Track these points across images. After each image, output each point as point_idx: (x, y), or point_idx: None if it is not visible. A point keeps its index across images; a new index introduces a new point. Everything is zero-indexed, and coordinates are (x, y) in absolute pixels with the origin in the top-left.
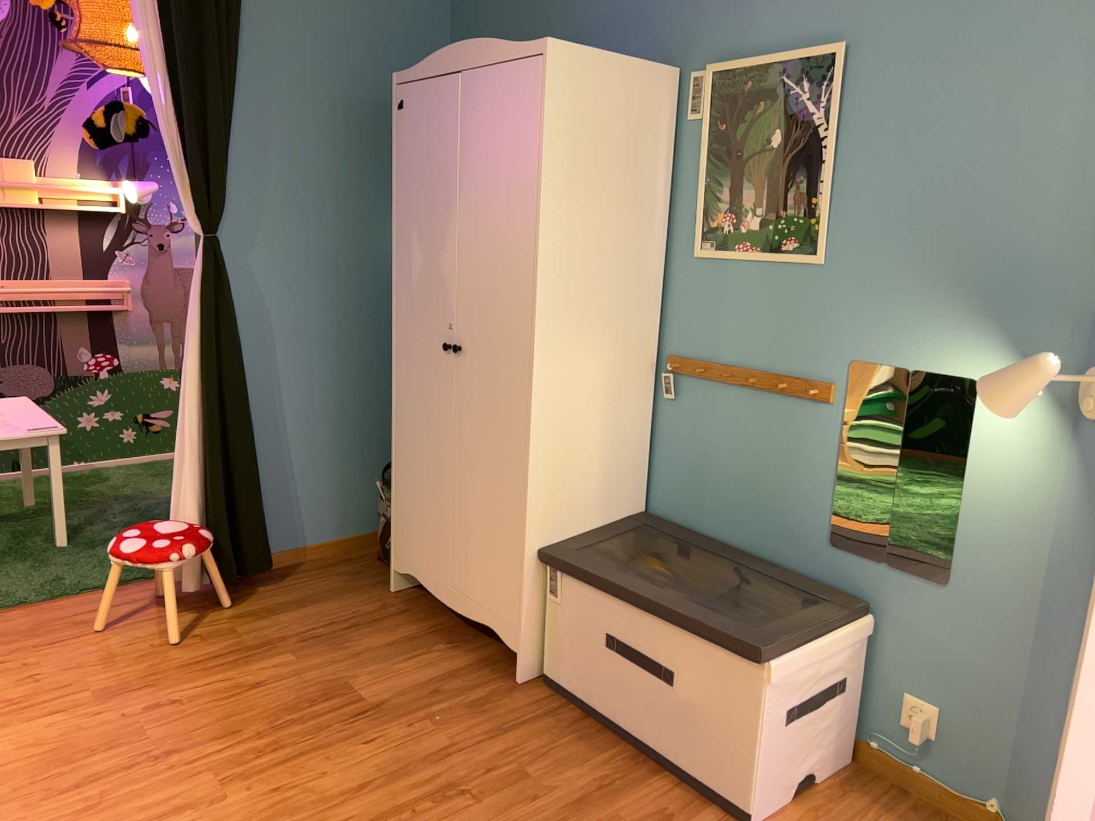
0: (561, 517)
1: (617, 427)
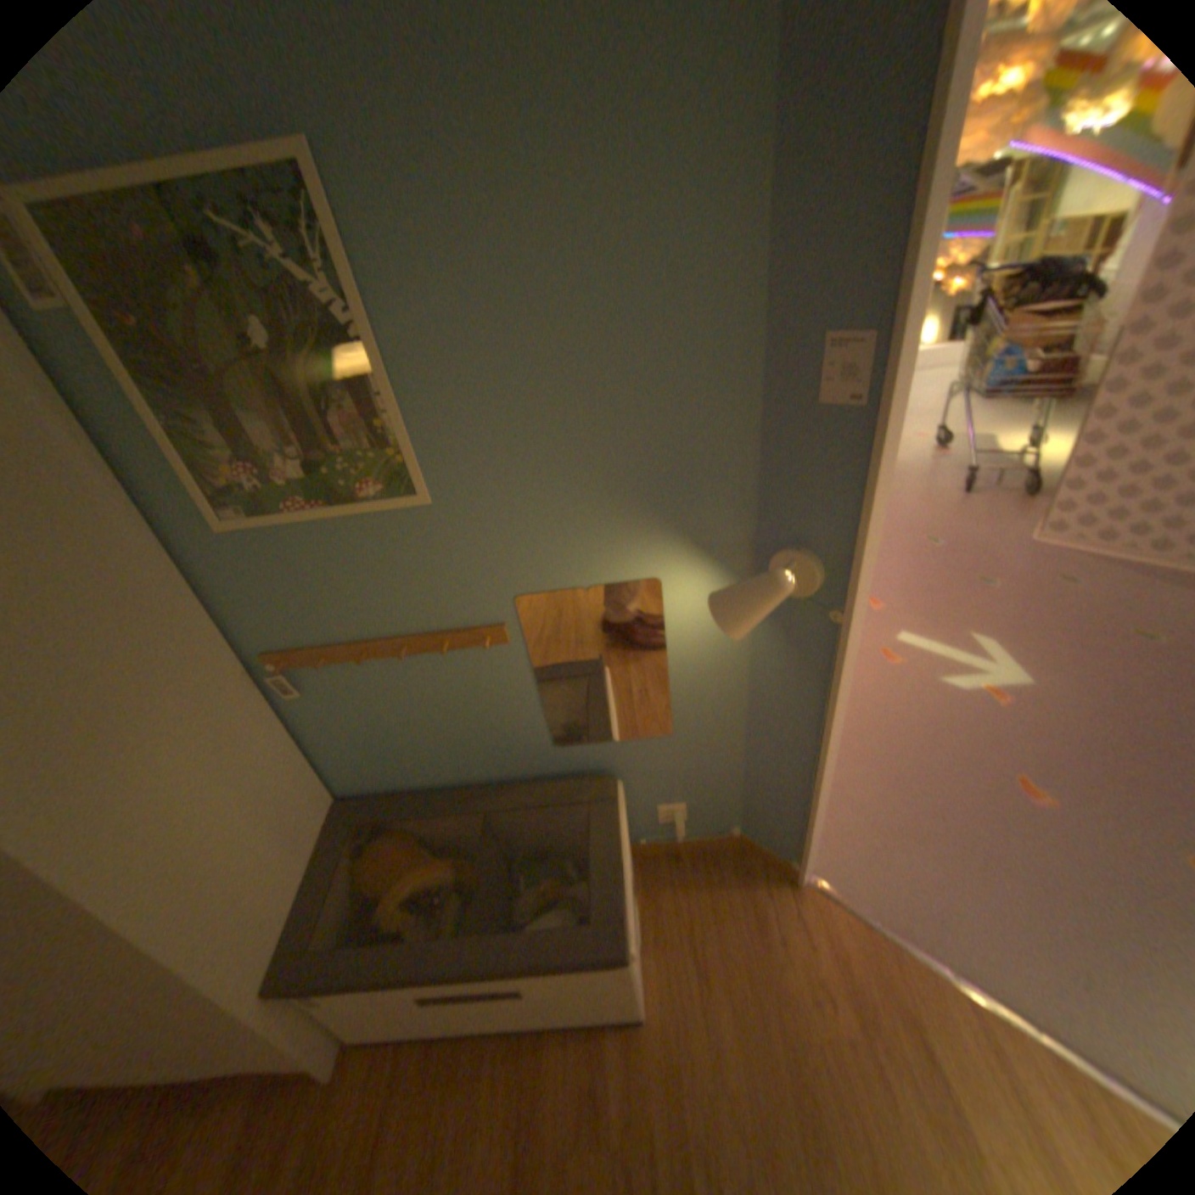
0: (257, 932)
1: (250, 778)
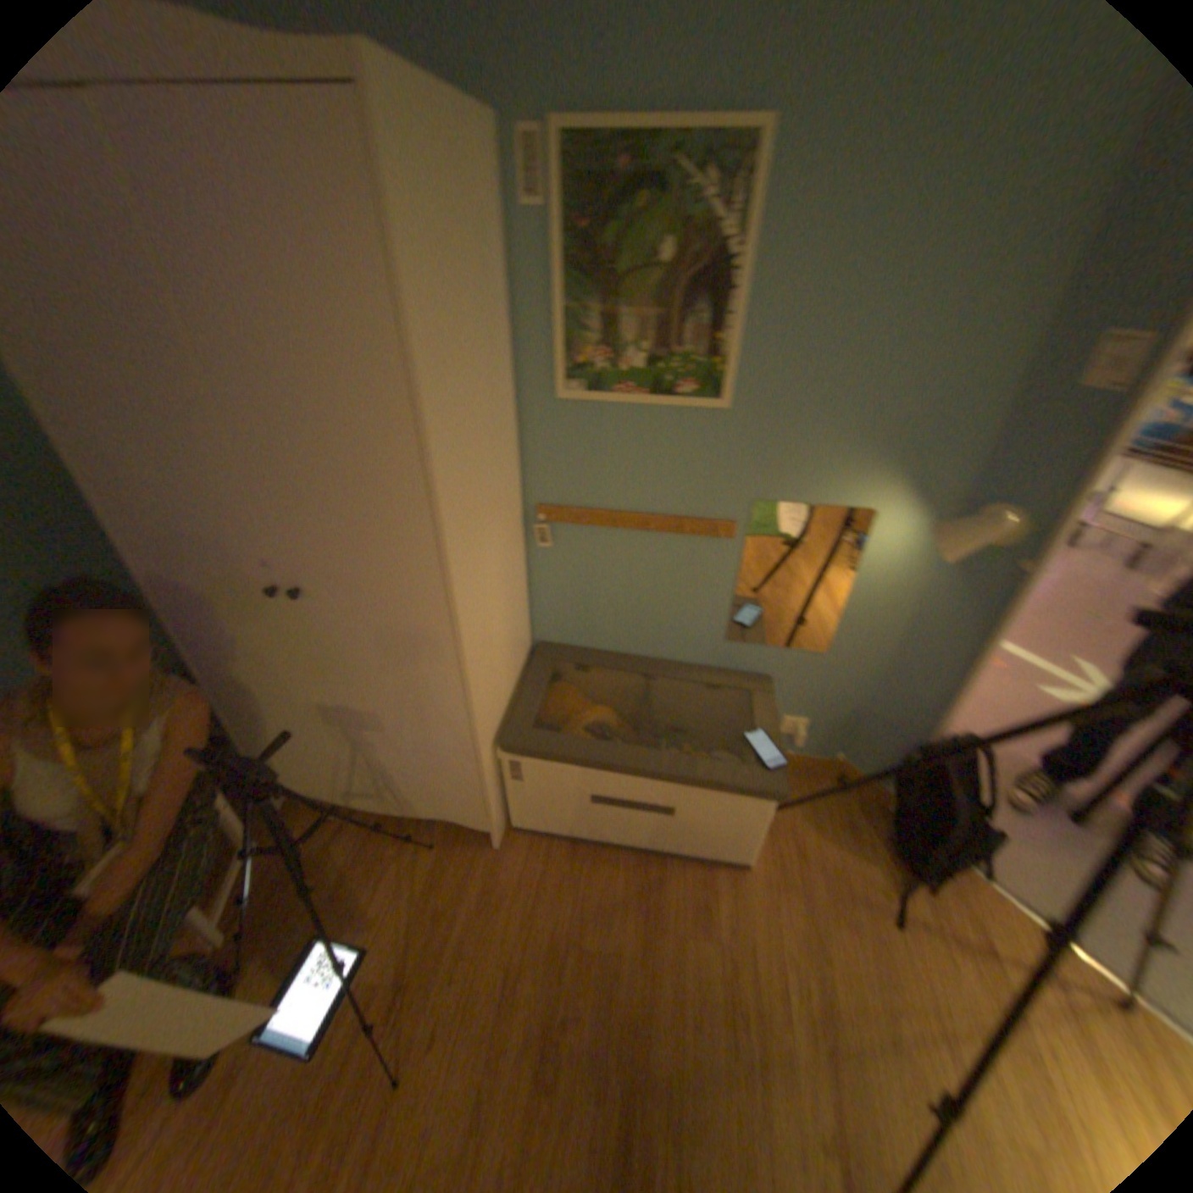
0: (495, 714)
1: (510, 600)
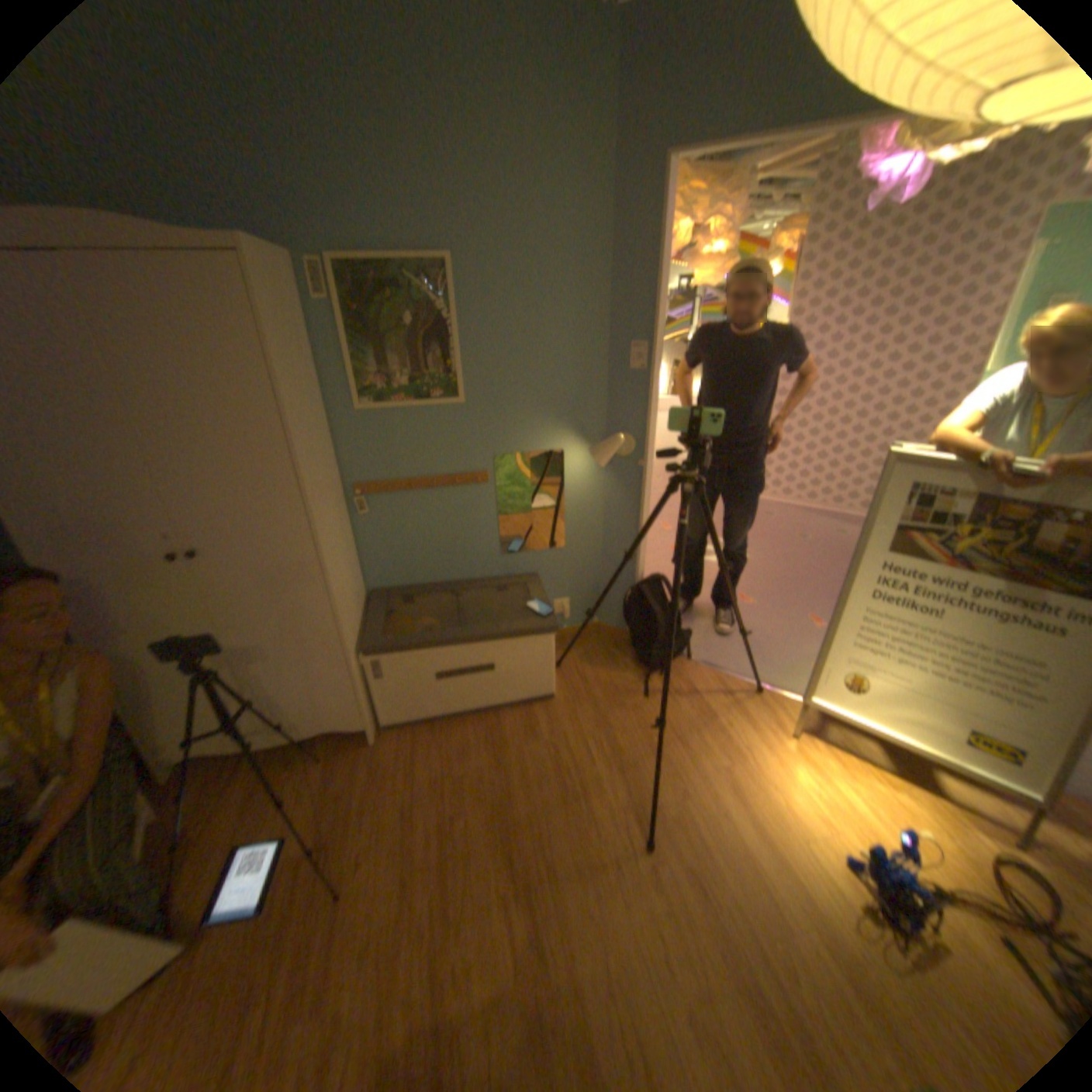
0: (353, 629)
1: (347, 550)
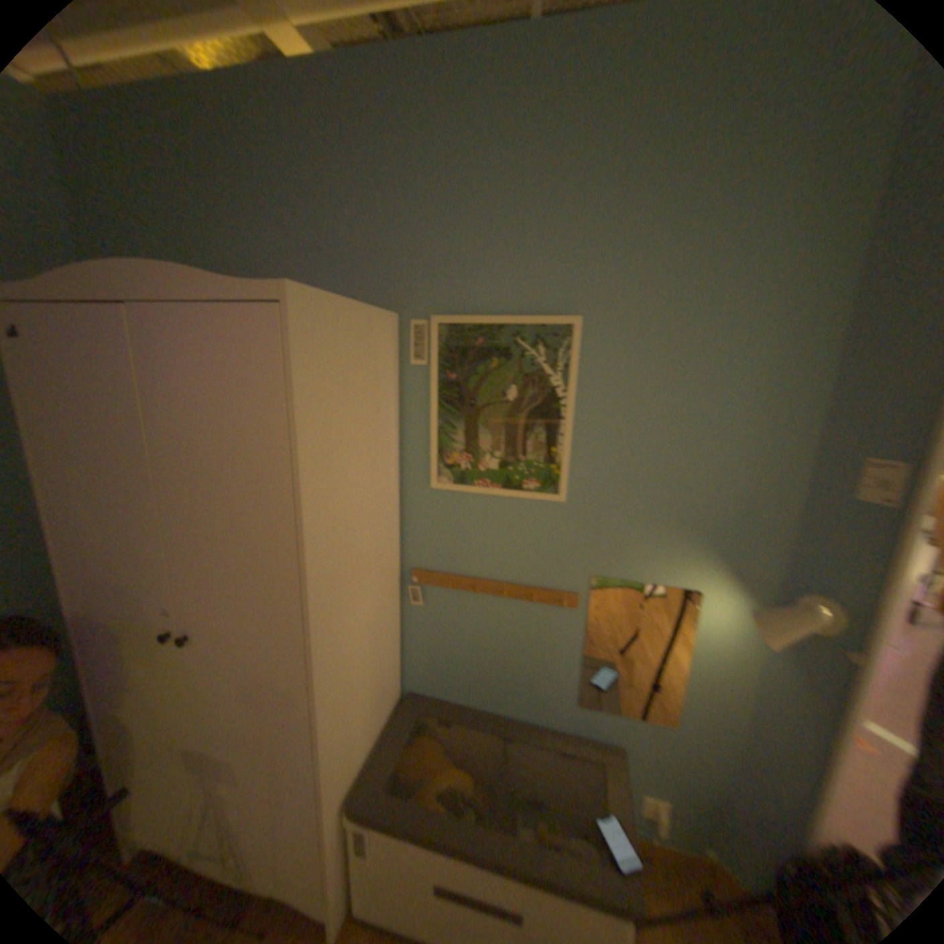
0: (349, 772)
1: (380, 653)
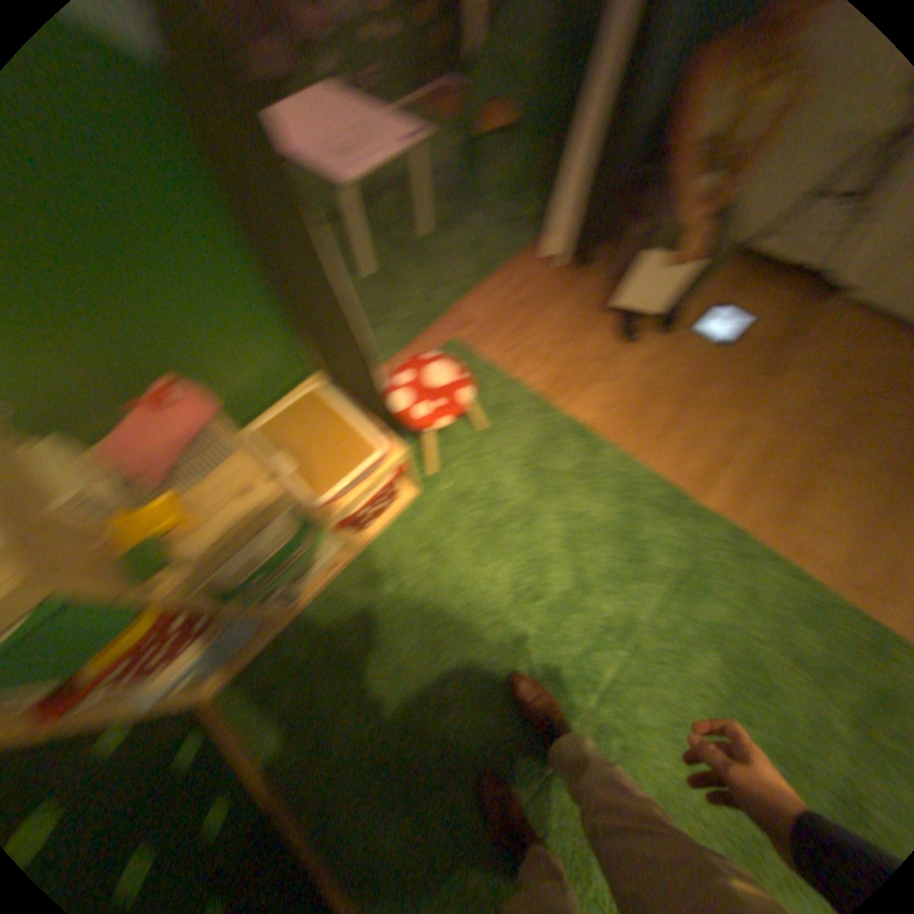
0: None
1: None
